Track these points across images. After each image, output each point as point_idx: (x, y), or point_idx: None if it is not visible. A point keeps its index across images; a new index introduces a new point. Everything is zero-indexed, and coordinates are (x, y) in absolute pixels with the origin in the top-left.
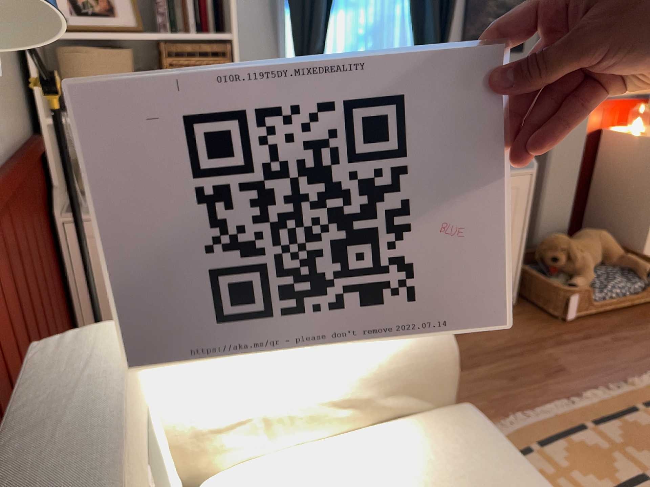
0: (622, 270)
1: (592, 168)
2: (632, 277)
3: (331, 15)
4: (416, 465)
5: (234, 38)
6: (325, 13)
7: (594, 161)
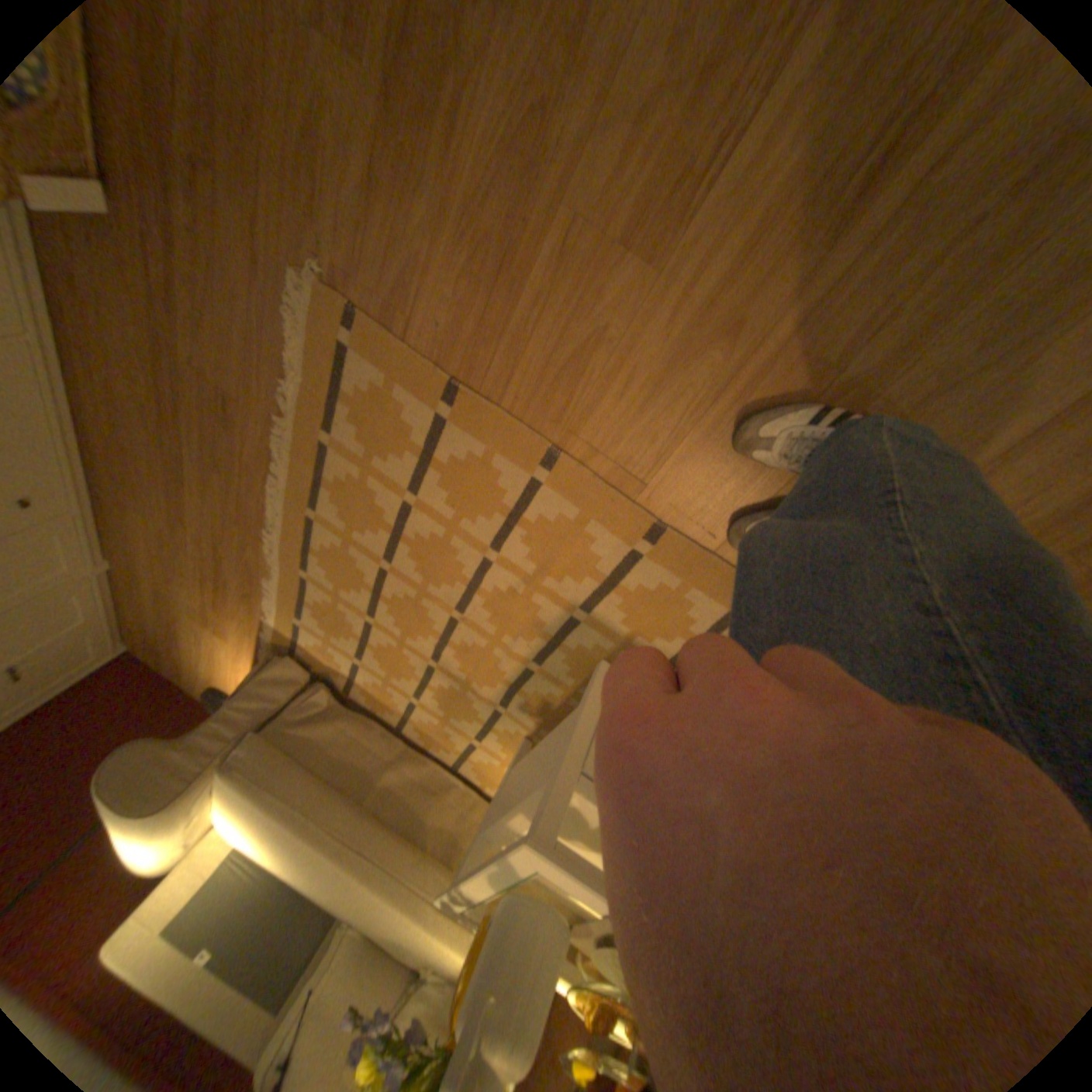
0: None
1: None
2: None
3: None
4: (240, 826)
5: None
6: None
7: None
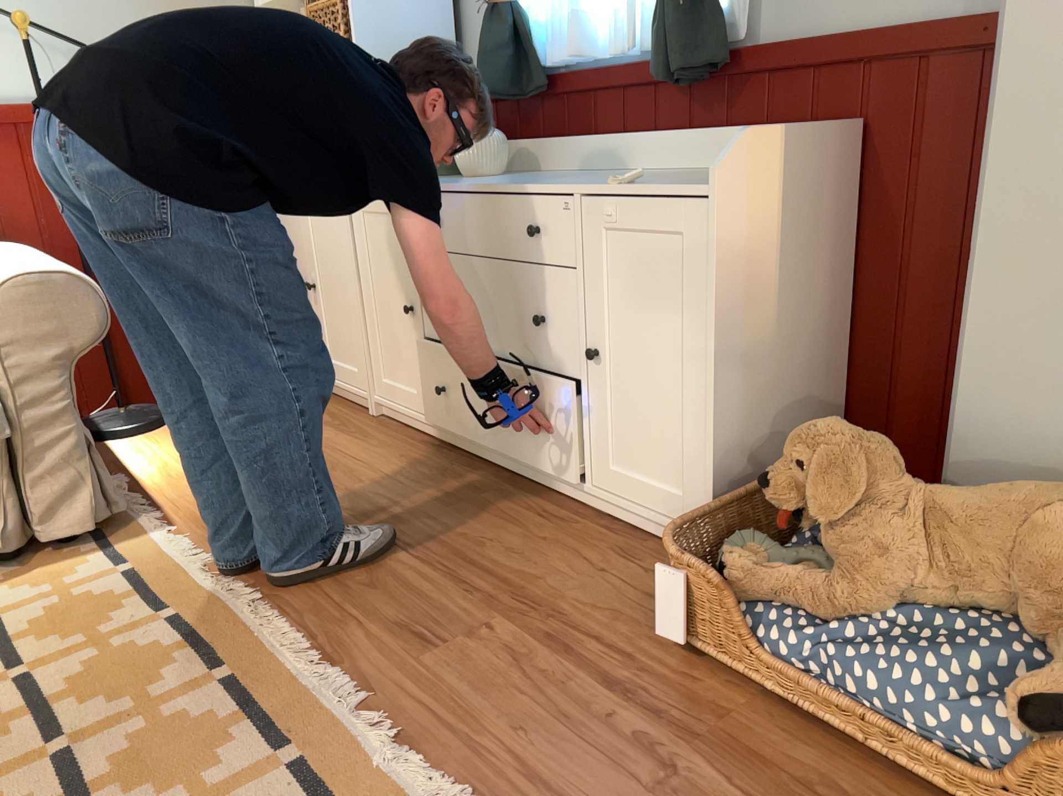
0: (1026, 664)
1: None
2: (1006, 694)
3: None
4: None
5: None
6: None
7: None
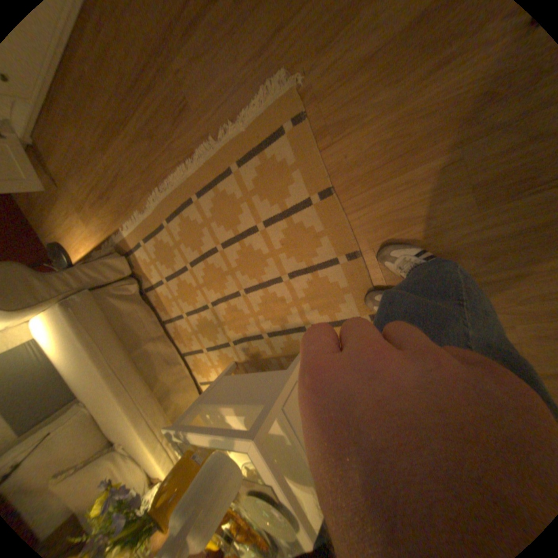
0: None
1: None
2: None
3: None
4: (54, 336)
5: None
6: None
7: None
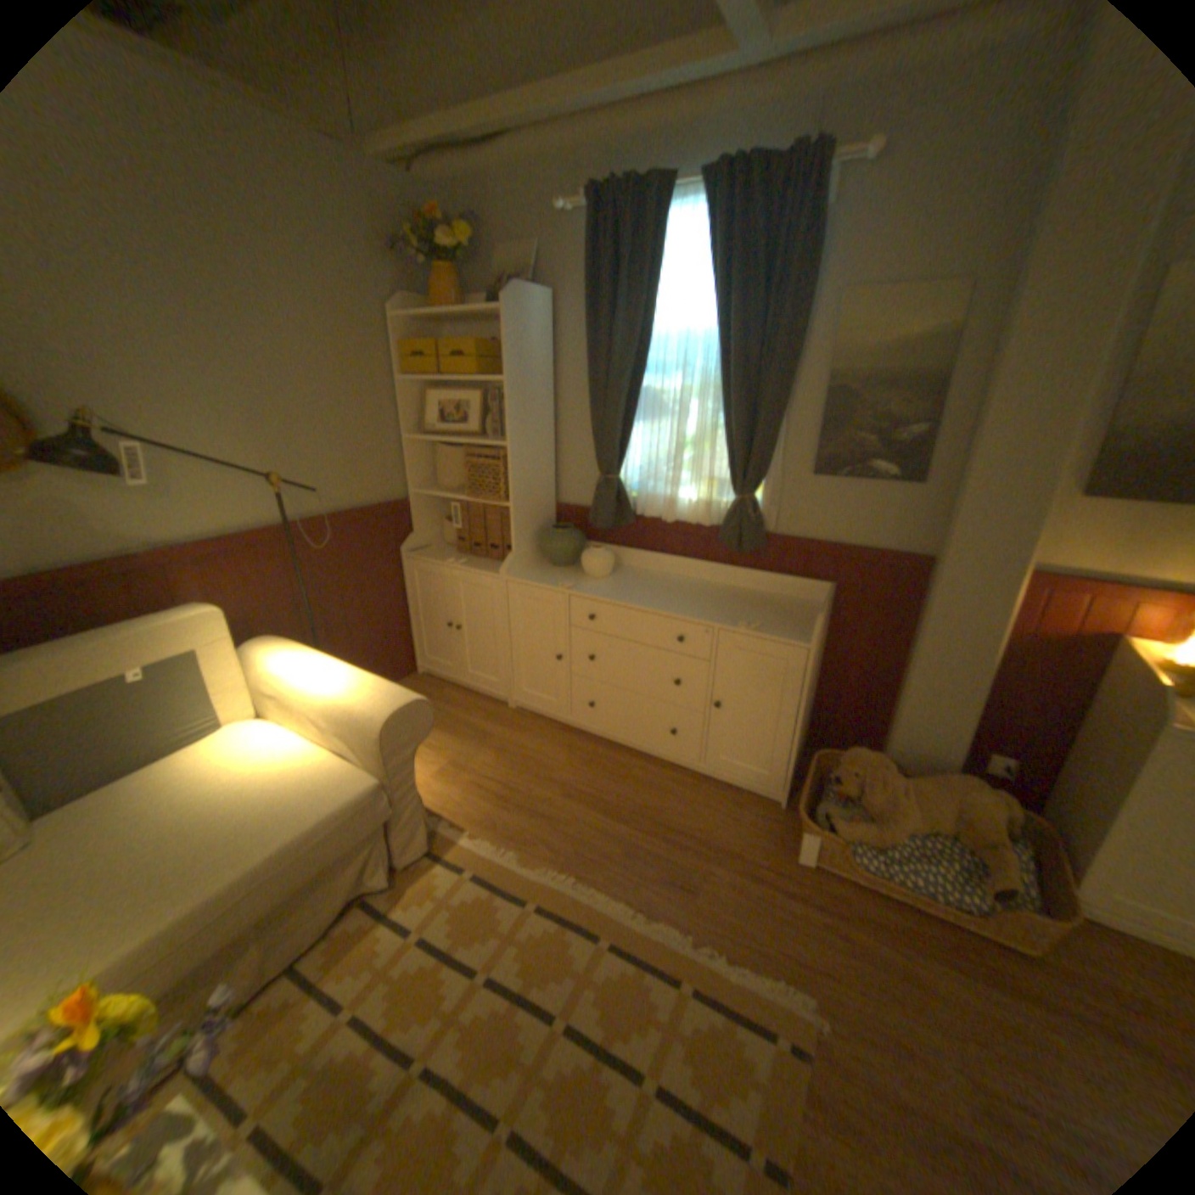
0: (973, 867)
1: (1090, 699)
2: (974, 884)
3: (635, 425)
4: (290, 779)
5: (510, 445)
6: (618, 424)
7: (1096, 688)
